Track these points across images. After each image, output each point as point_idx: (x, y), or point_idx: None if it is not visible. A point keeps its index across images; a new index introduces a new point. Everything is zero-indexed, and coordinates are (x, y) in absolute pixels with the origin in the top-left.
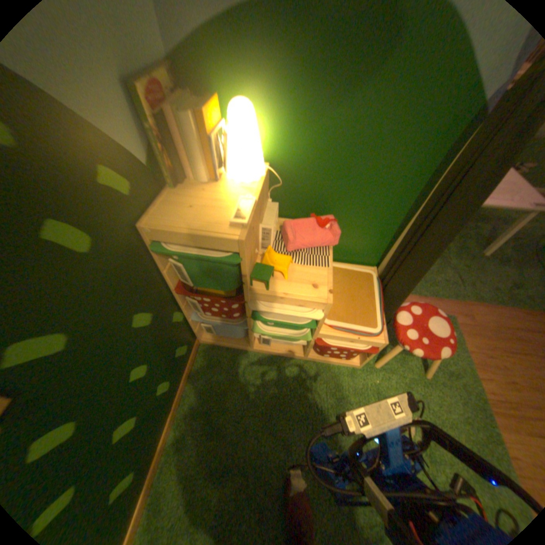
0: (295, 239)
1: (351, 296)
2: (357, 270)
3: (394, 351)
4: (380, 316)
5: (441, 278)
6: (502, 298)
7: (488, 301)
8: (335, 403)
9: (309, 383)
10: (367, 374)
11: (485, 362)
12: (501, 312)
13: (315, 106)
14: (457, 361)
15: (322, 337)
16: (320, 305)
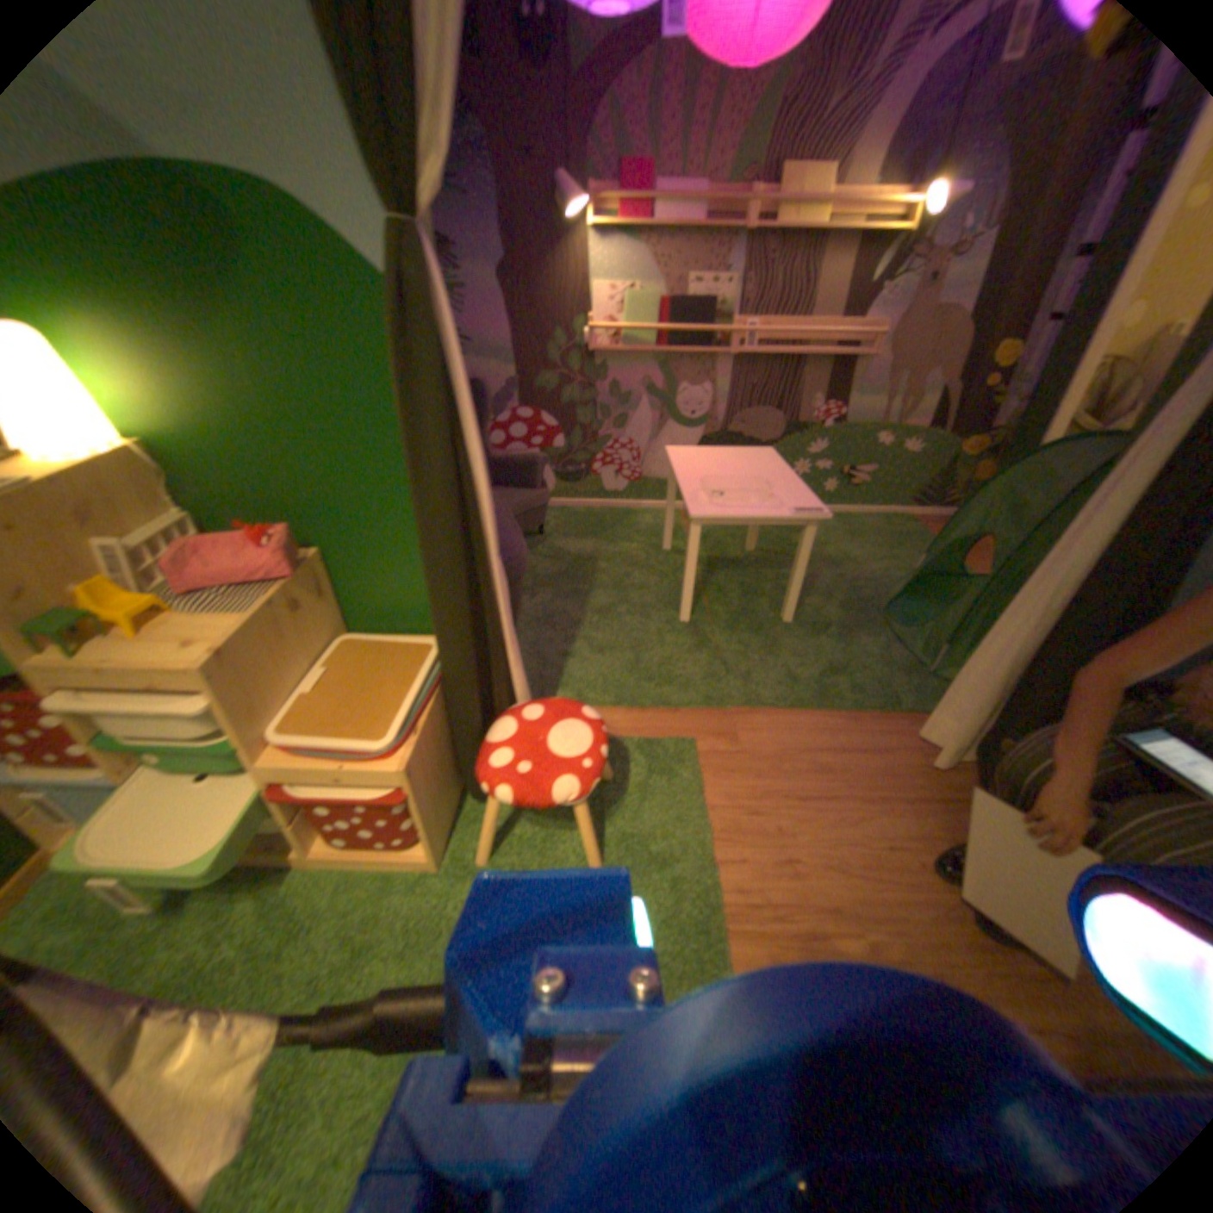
0: (176, 564)
1: (355, 685)
2: (399, 640)
3: (529, 823)
4: (406, 718)
5: (680, 668)
6: (796, 694)
7: (767, 702)
8: (338, 961)
9: (290, 921)
10: (446, 882)
11: (733, 823)
12: (792, 720)
13: (164, 331)
14: (668, 828)
15: (280, 782)
16: (181, 679)
